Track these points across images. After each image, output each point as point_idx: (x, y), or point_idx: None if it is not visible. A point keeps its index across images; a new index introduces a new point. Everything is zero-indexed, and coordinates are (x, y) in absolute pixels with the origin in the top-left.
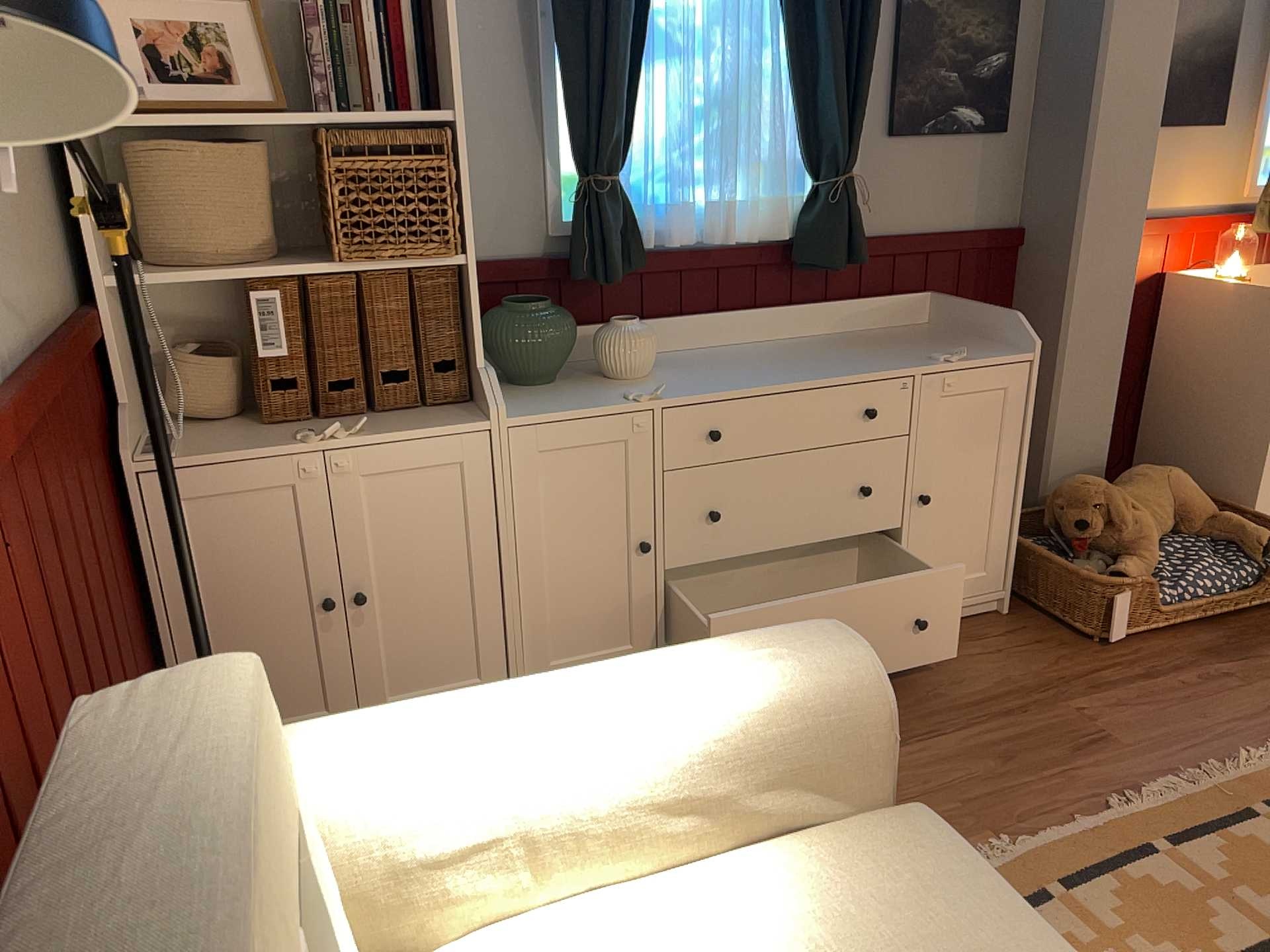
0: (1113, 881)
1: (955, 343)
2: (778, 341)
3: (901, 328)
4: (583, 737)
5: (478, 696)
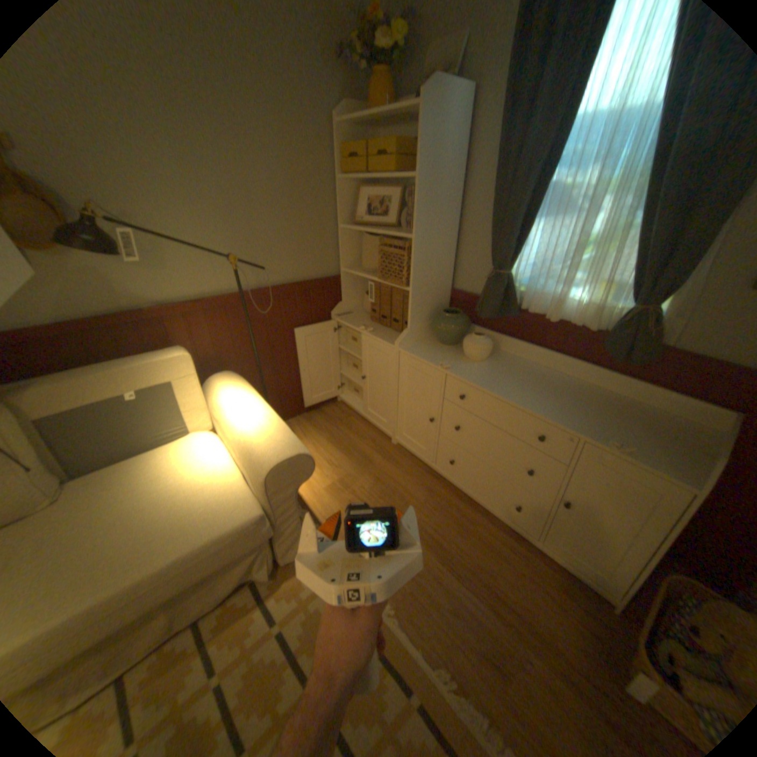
0: (382, 667)
1: (681, 447)
2: (586, 382)
3: (692, 420)
4: (234, 418)
5: (249, 398)
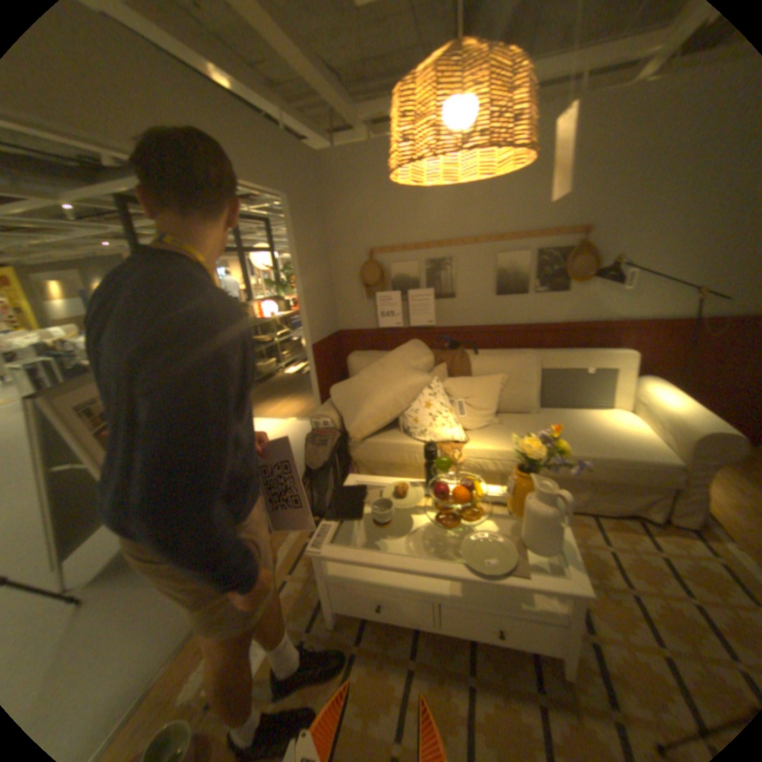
0: None
1: None
2: None
3: None
4: (667, 402)
5: (680, 394)
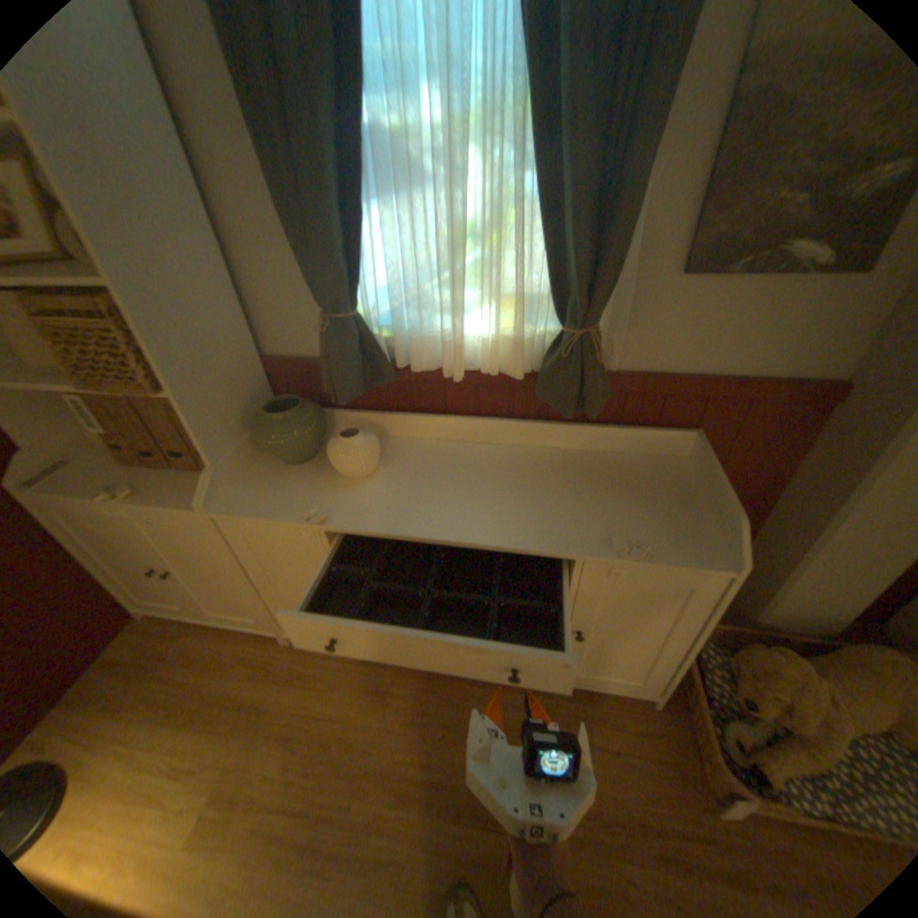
0: None
1: (676, 506)
2: (525, 445)
3: (655, 454)
4: None
5: None
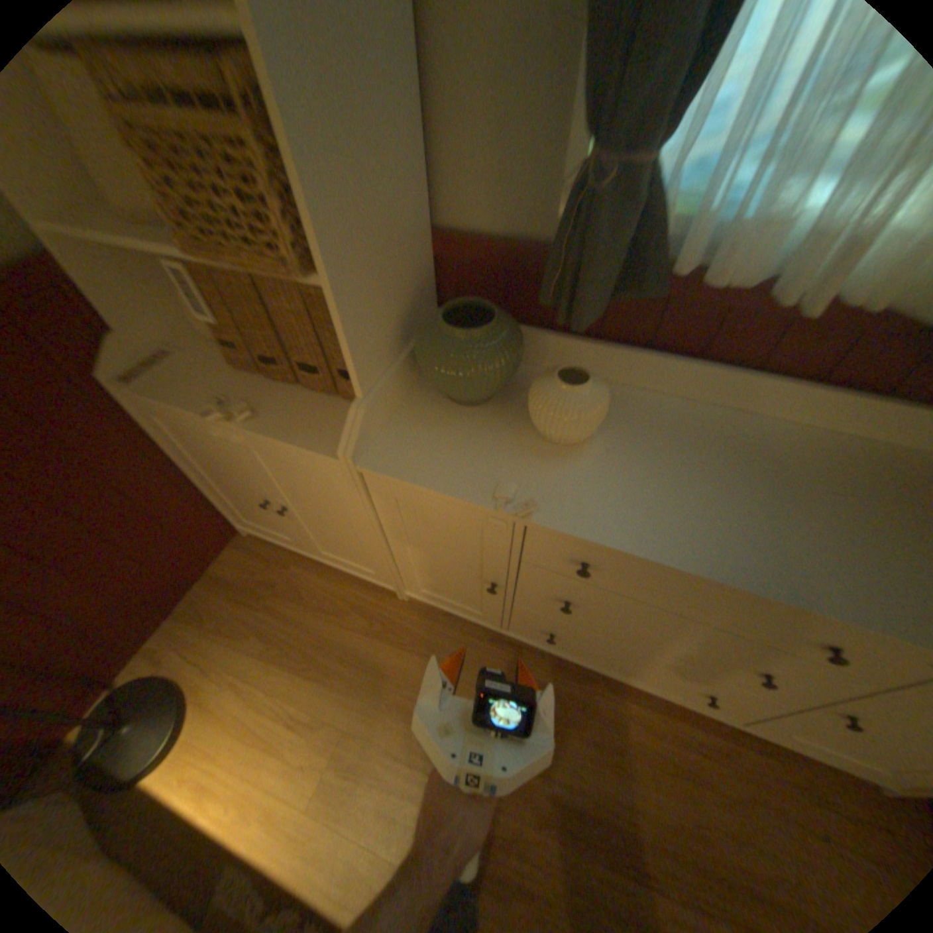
0: None
1: None
2: (828, 428)
3: None
4: None
5: None
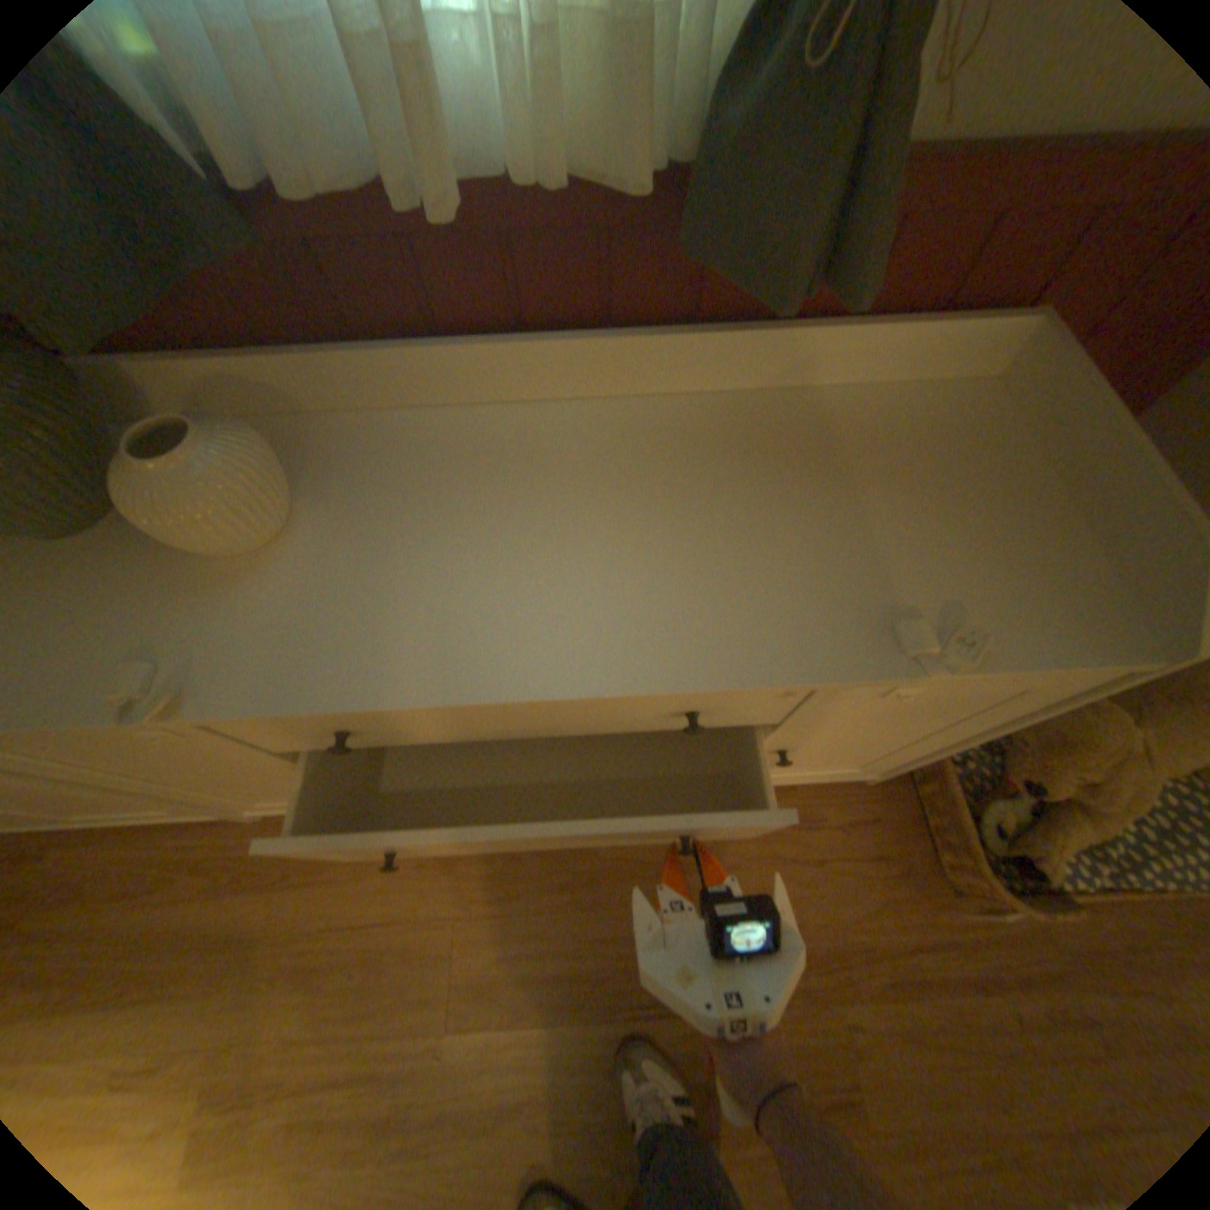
0: None
1: (1009, 508)
2: (648, 393)
3: (932, 377)
4: None
5: None
